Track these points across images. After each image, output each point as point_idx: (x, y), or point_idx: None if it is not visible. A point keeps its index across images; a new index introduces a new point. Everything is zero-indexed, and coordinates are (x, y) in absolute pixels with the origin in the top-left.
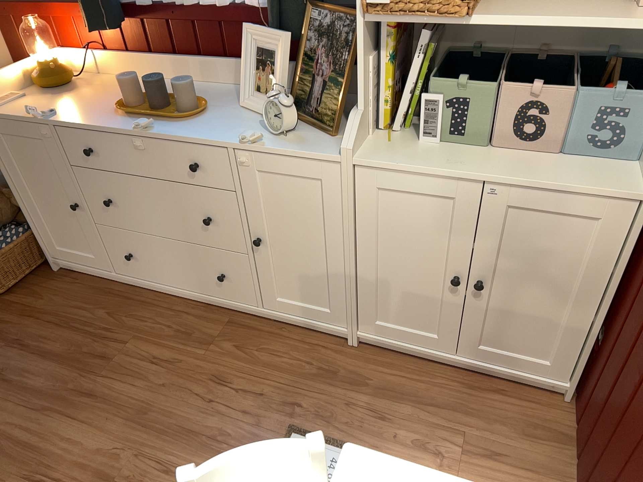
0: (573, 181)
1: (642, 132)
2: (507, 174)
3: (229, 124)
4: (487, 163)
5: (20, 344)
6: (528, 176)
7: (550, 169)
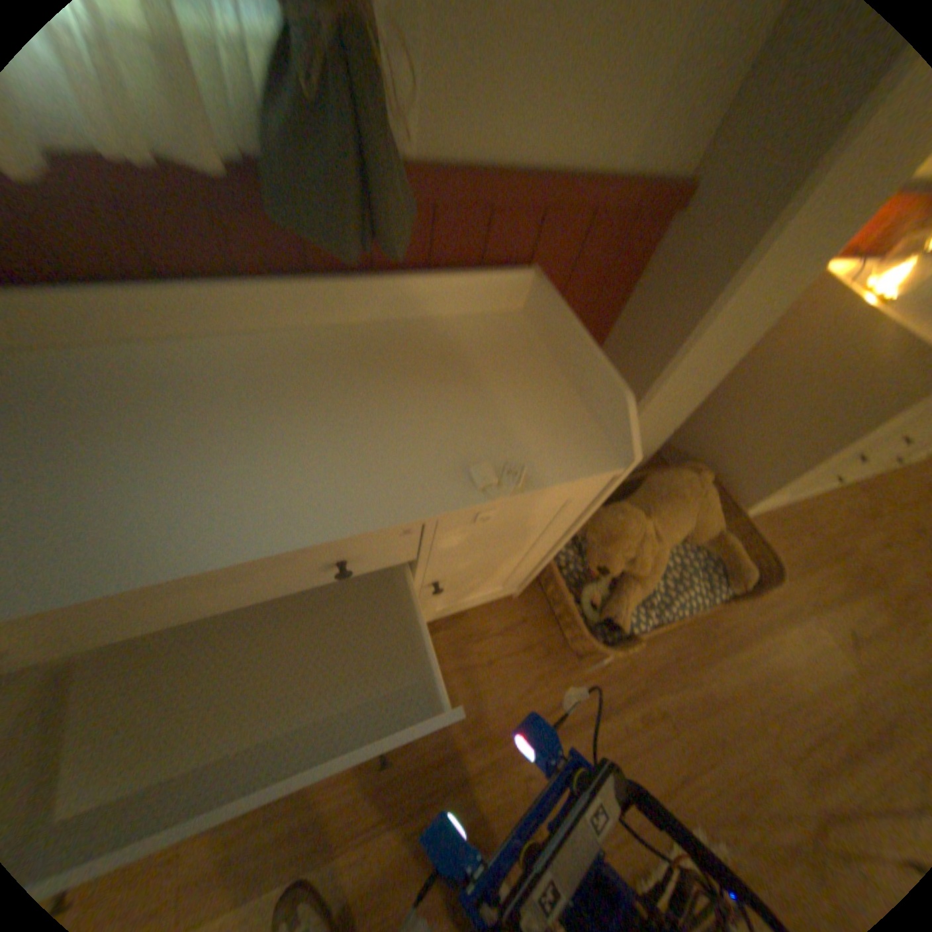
0: None
1: None
2: None
3: None
4: None
5: (819, 616)
6: None
7: None
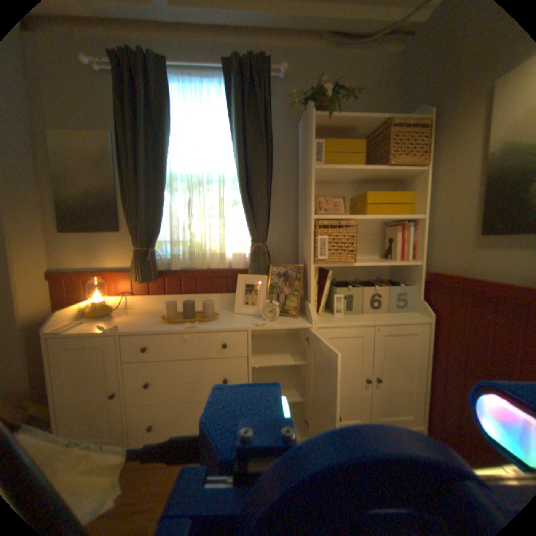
0: (407, 319)
1: (416, 299)
2: (383, 320)
3: (234, 319)
4: (370, 318)
5: None
6: (391, 320)
7: (393, 317)
